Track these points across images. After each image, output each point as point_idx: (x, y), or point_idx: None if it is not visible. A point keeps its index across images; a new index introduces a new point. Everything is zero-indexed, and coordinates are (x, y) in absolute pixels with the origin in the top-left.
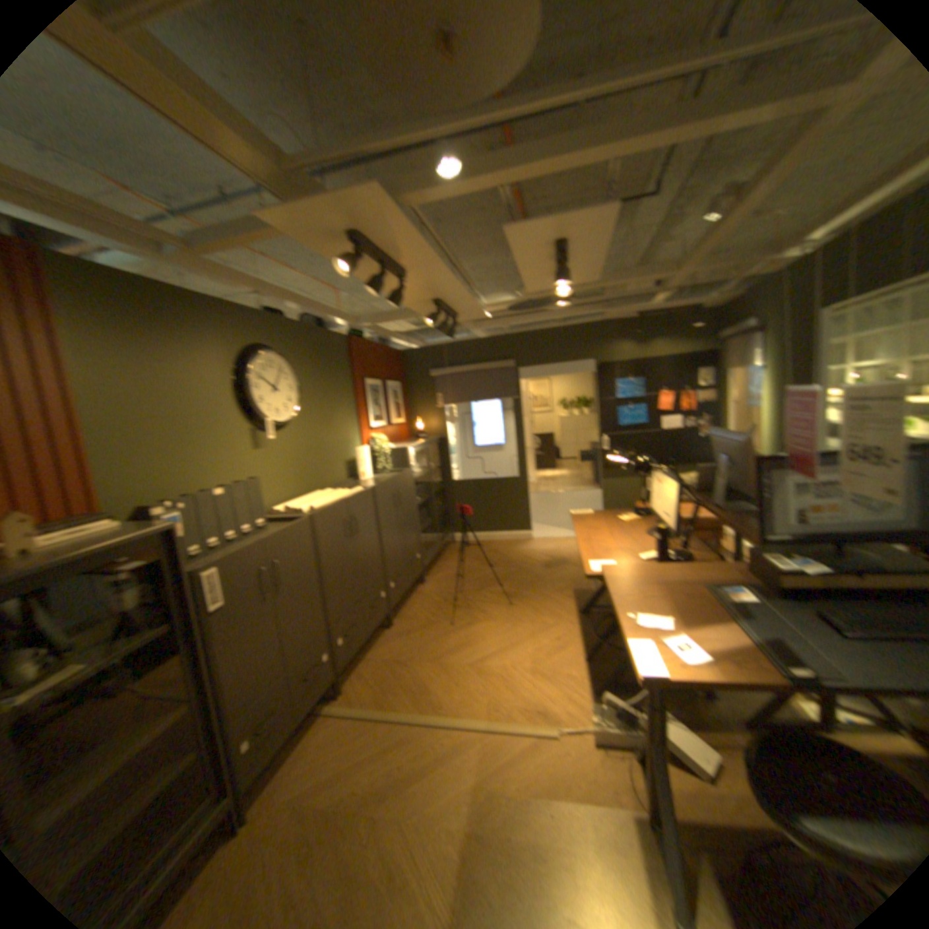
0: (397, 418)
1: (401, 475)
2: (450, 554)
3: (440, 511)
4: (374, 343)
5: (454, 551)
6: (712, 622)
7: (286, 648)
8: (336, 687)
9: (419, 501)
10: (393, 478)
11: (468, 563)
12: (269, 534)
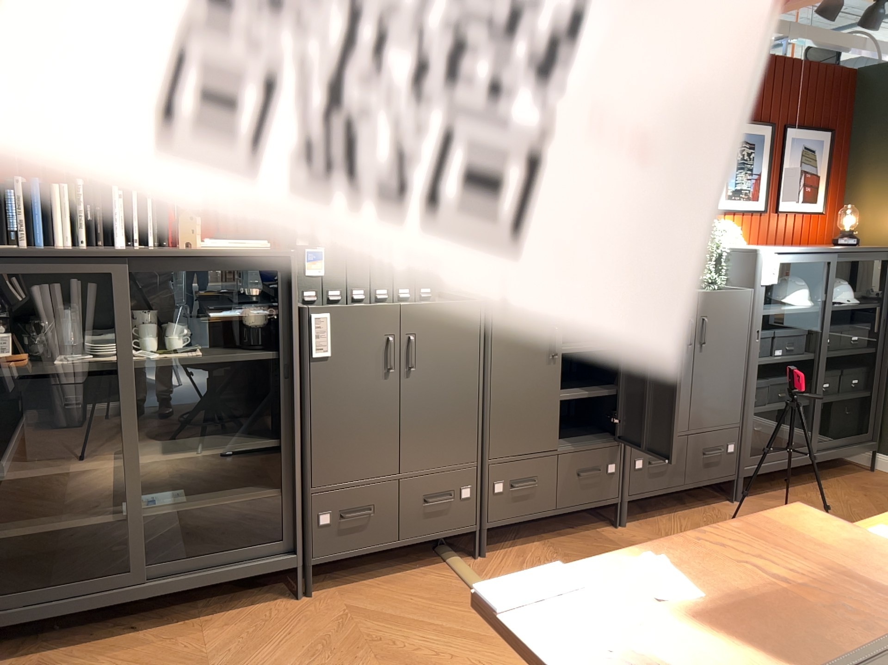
0: (803, 203)
1: (725, 295)
2: (842, 484)
3: (852, 397)
4: (776, 58)
5: (856, 483)
6: (763, 664)
7: (407, 450)
8: (480, 545)
9: (780, 359)
10: (698, 296)
11: (860, 512)
12: (413, 303)
